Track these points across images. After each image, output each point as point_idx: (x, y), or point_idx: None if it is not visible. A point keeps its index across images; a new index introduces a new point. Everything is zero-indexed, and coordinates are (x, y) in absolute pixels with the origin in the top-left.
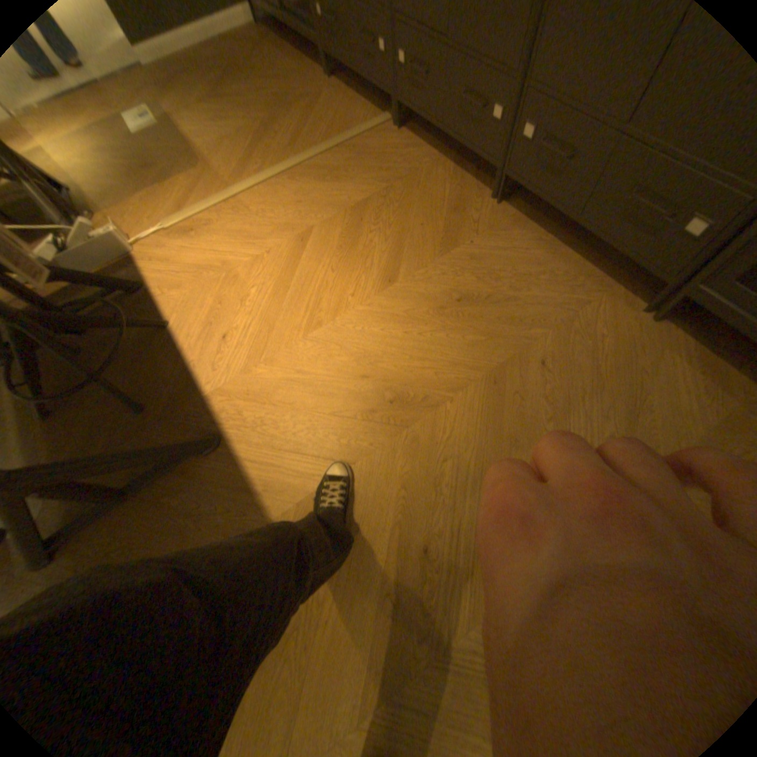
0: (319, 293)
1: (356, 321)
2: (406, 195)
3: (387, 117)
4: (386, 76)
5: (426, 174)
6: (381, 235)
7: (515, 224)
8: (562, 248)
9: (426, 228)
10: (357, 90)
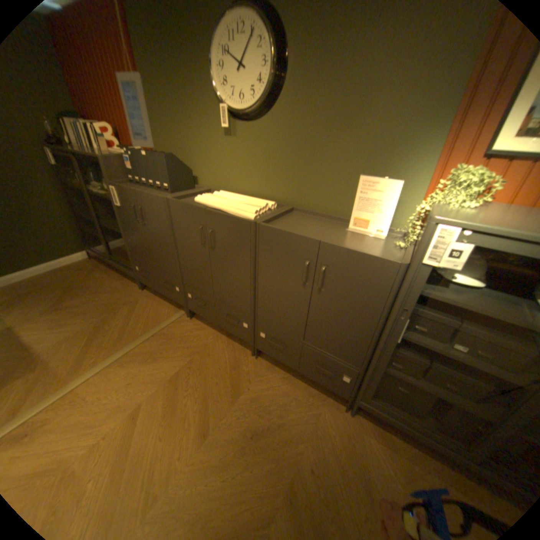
0: (151, 464)
1: (185, 482)
2: (202, 363)
3: (183, 312)
4: (181, 299)
5: (212, 345)
6: (191, 397)
7: (268, 370)
8: (295, 380)
9: (220, 384)
10: (162, 297)
